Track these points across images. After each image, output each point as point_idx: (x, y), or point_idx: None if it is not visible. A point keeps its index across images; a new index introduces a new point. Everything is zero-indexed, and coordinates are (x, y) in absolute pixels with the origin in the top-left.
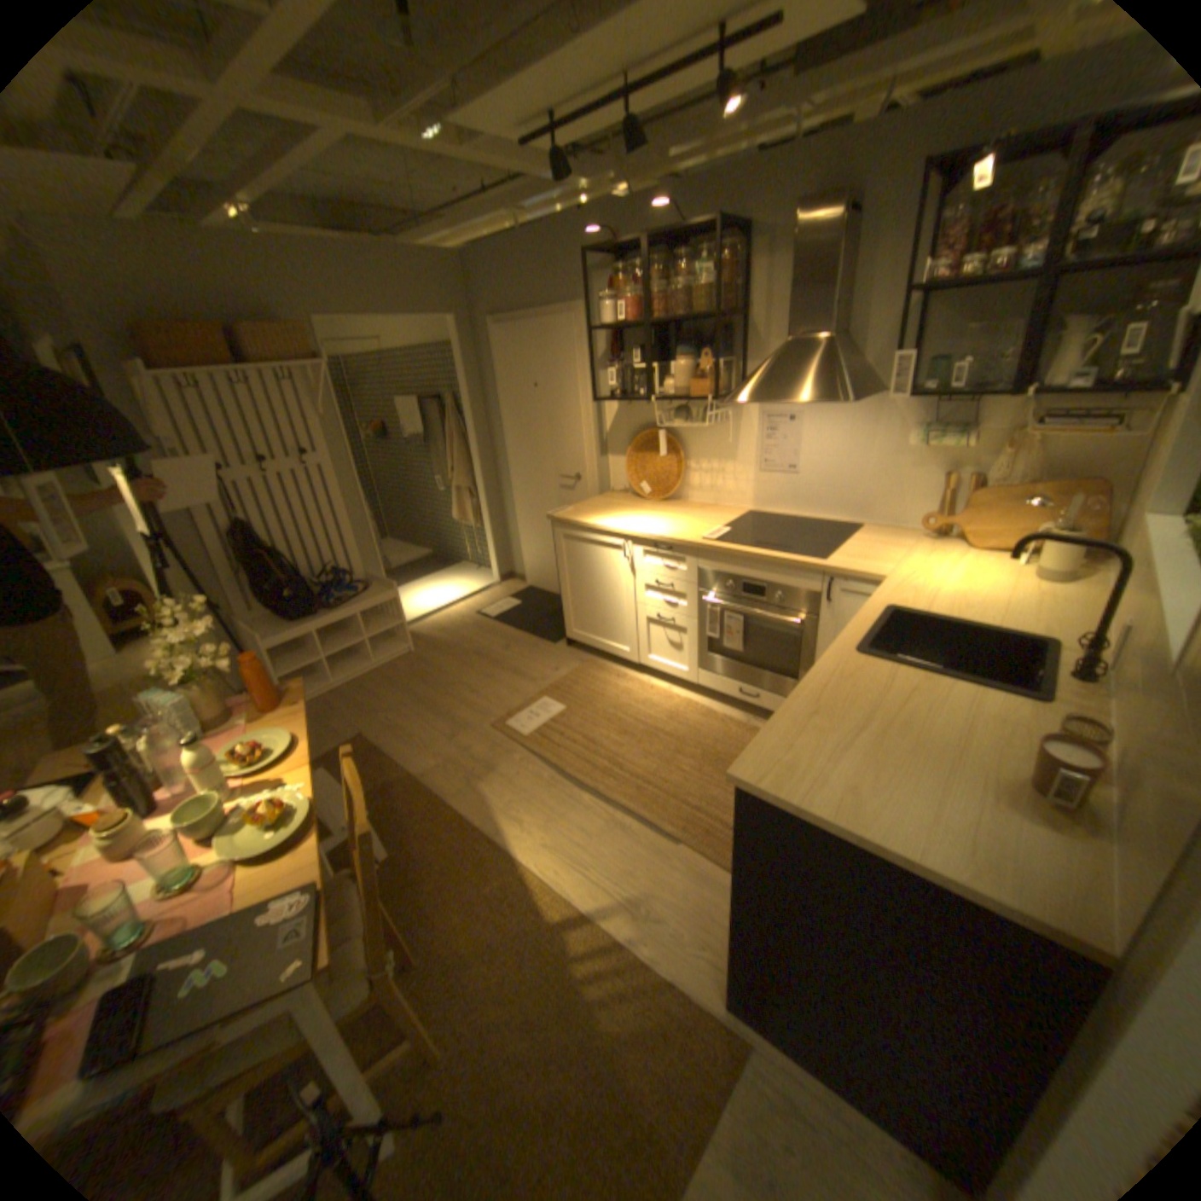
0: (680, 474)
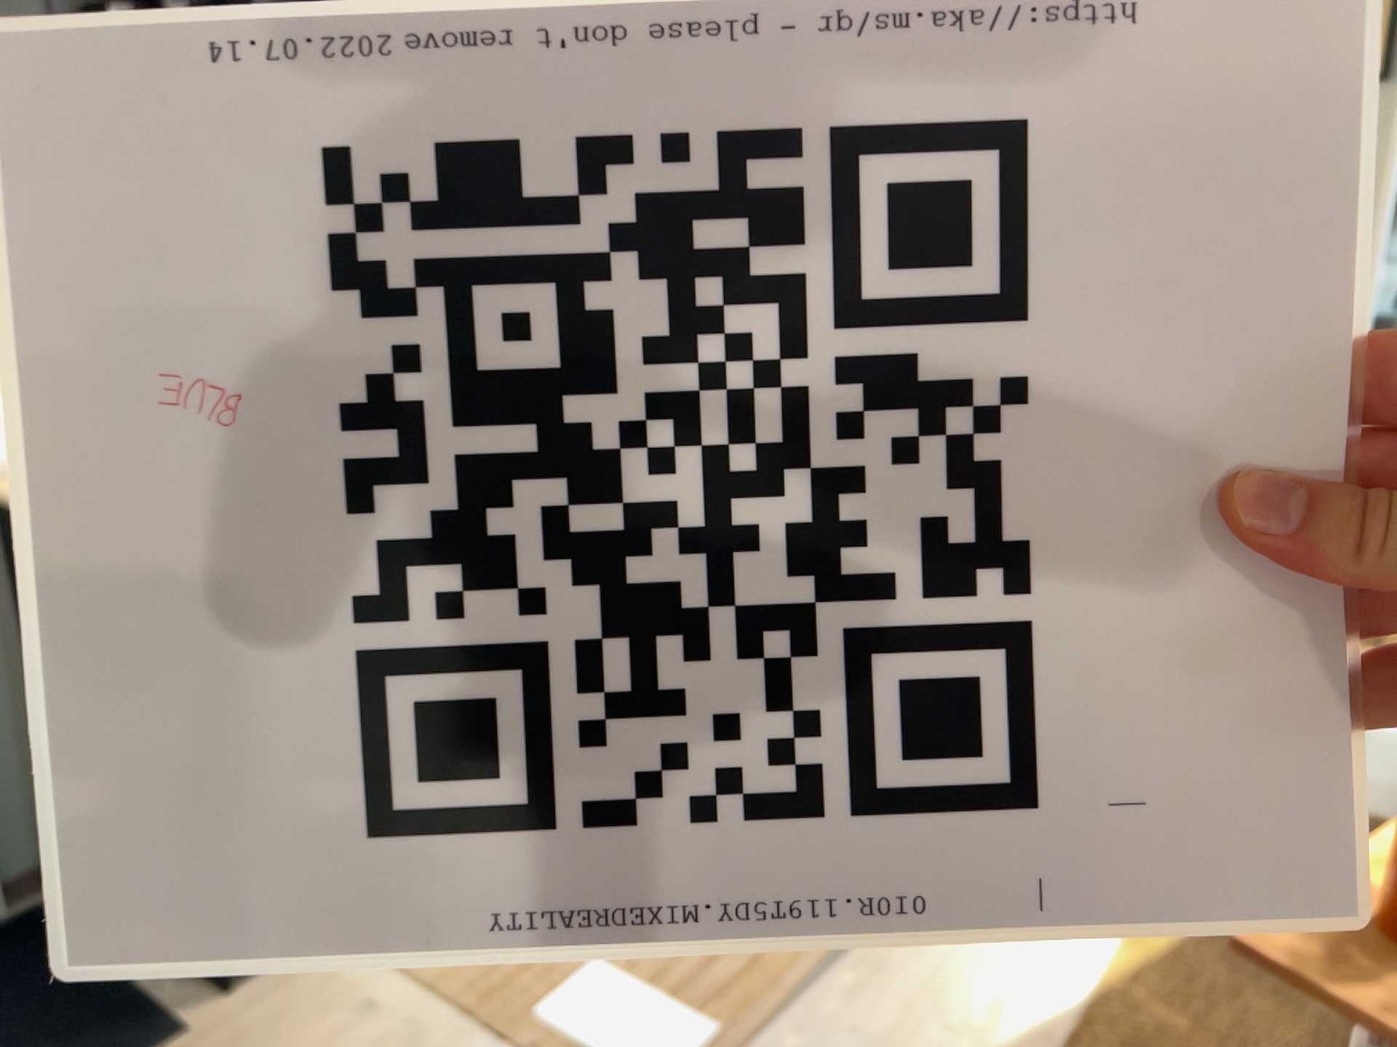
0: None
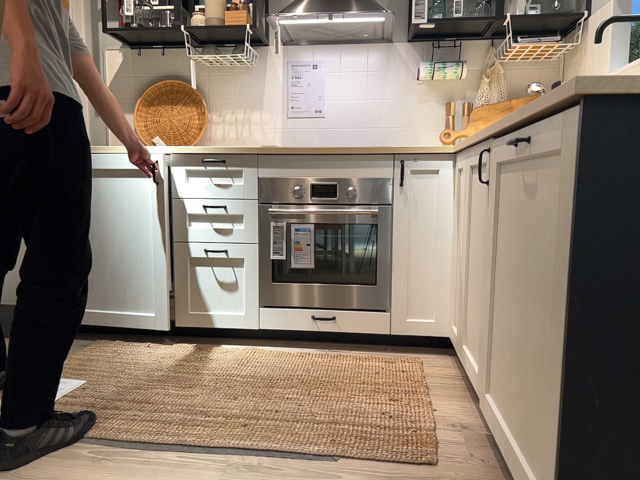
0: (201, 125)
